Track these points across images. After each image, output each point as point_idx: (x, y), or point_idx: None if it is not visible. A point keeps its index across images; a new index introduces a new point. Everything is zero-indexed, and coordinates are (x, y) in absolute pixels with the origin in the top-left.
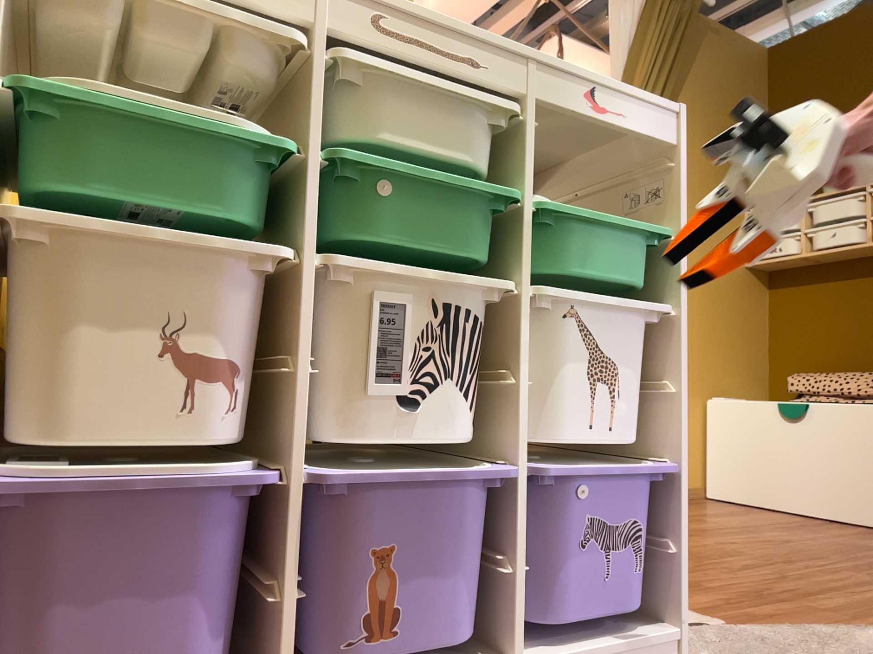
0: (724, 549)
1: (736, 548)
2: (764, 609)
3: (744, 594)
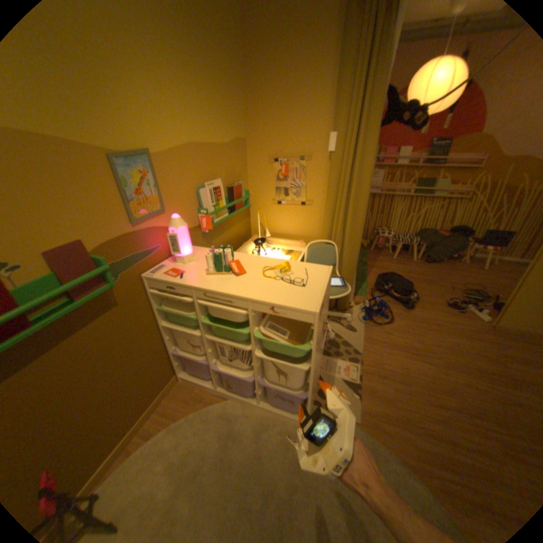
0: (457, 393)
1: (465, 397)
2: (388, 432)
3: (398, 421)
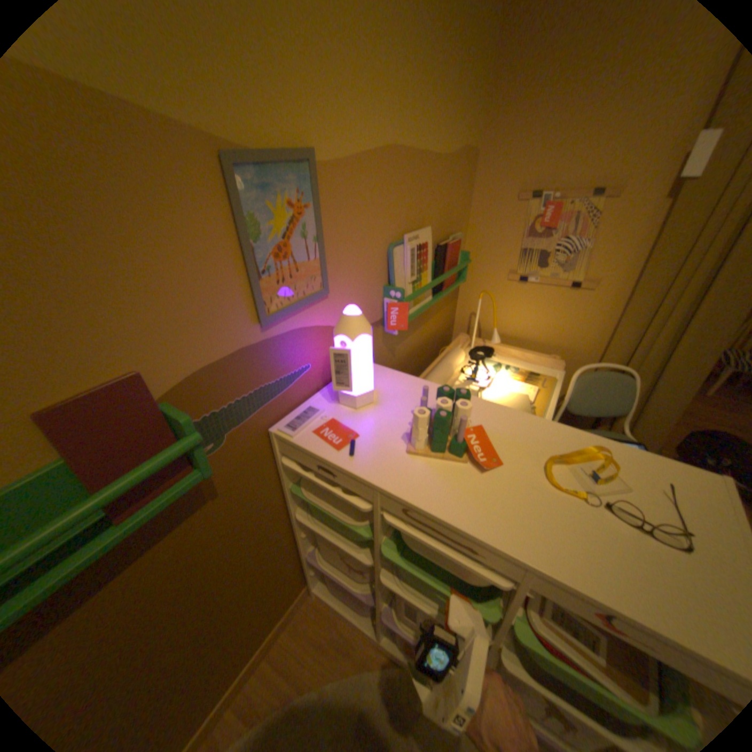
0: None
1: None
2: None
3: None
